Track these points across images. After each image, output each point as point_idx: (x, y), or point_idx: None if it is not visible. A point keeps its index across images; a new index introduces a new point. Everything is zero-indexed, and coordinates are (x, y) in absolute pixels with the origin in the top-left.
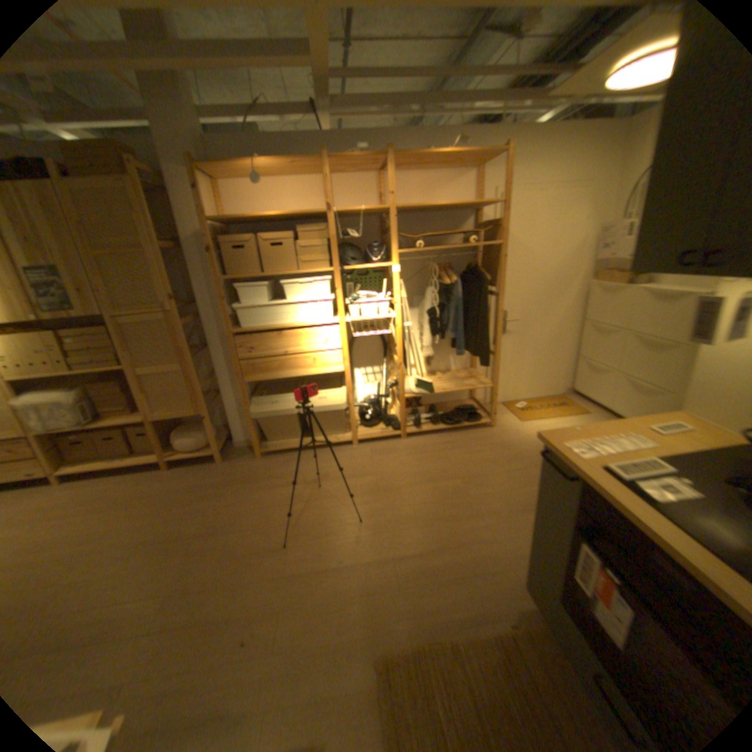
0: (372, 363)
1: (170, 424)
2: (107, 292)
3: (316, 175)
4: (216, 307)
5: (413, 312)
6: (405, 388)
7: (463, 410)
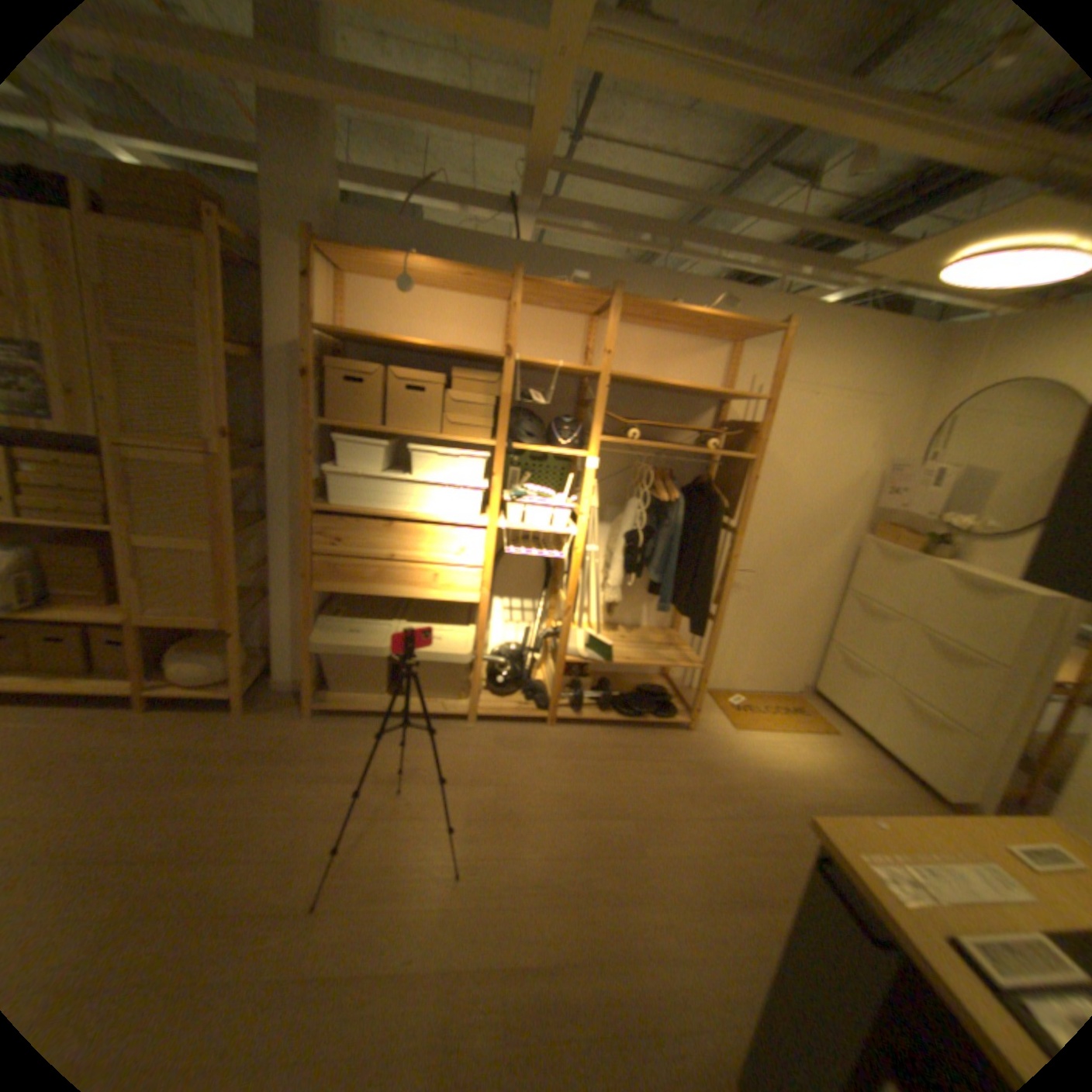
0: (524, 593)
1: (172, 631)
2: (119, 404)
3: (499, 302)
4: (297, 463)
5: (602, 530)
6: (570, 646)
7: (650, 695)
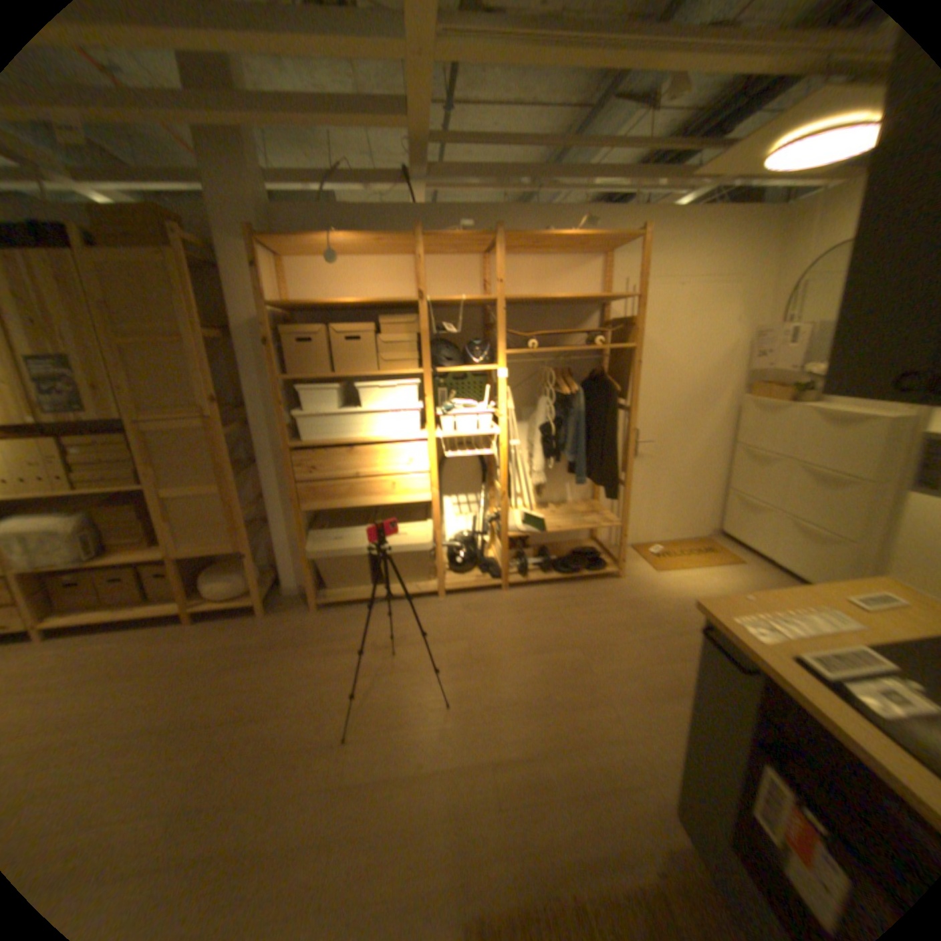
0: (467, 489)
1: (199, 561)
2: (131, 389)
3: (407, 256)
4: (270, 413)
5: (522, 427)
6: (509, 524)
7: (582, 555)
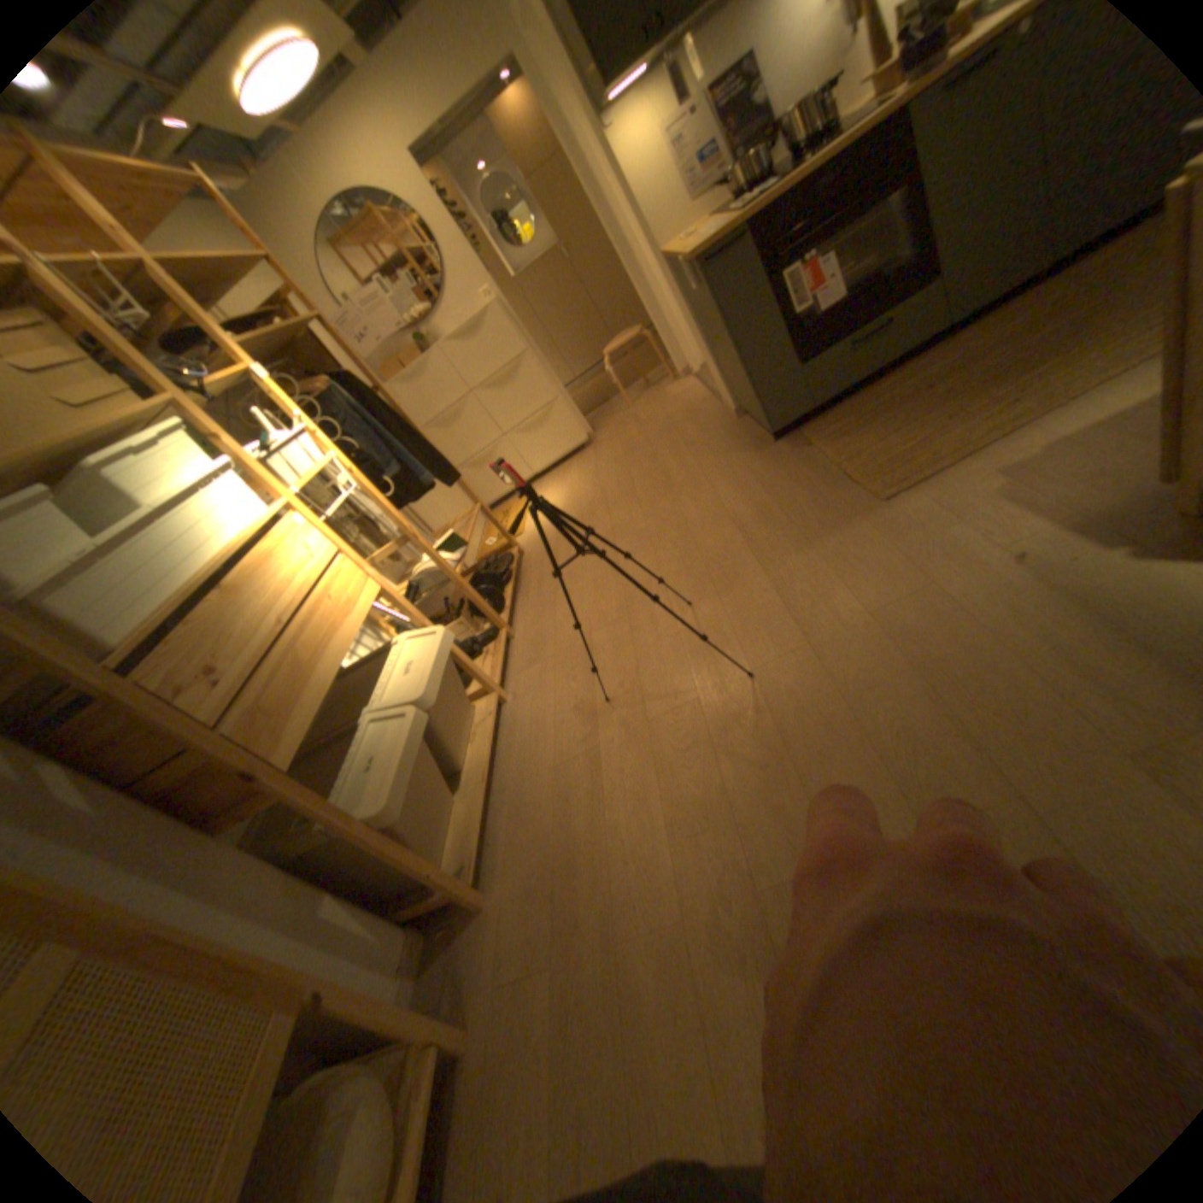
0: None
1: None
2: None
3: None
4: None
5: None
6: (441, 563)
7: (485, 569)
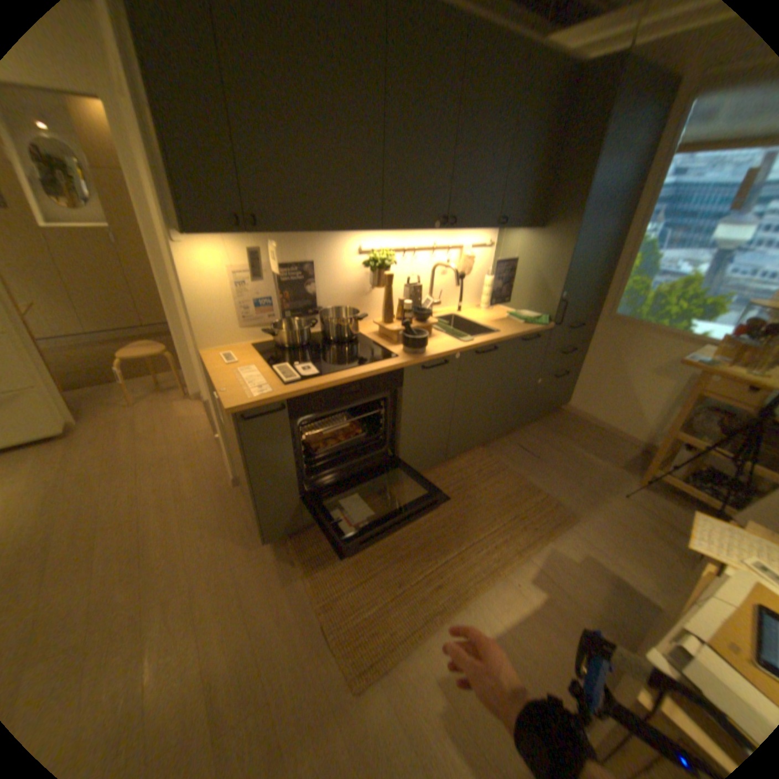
0: None
1: None
2: None
3: None
4: None
5: None
6: None
7: None
